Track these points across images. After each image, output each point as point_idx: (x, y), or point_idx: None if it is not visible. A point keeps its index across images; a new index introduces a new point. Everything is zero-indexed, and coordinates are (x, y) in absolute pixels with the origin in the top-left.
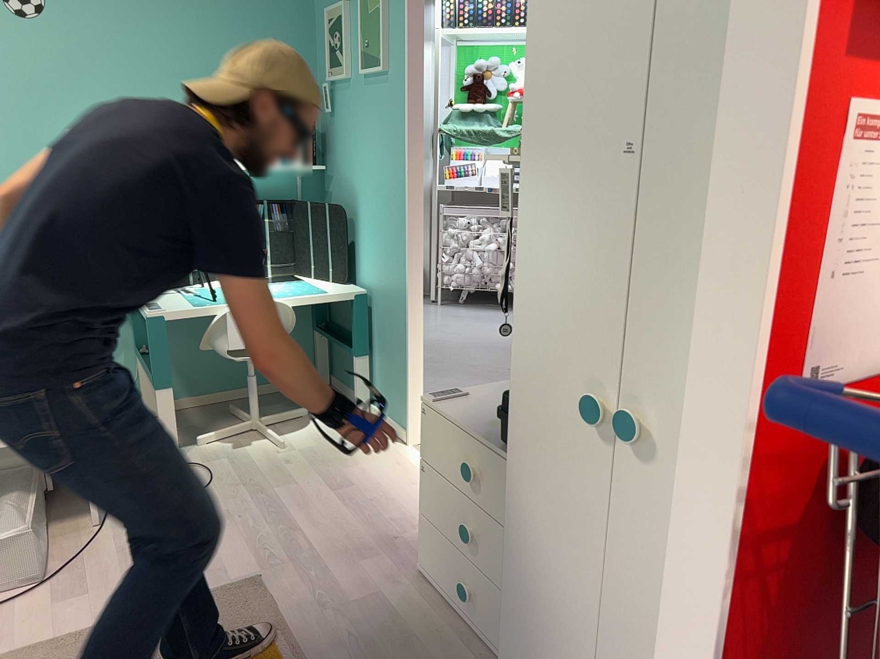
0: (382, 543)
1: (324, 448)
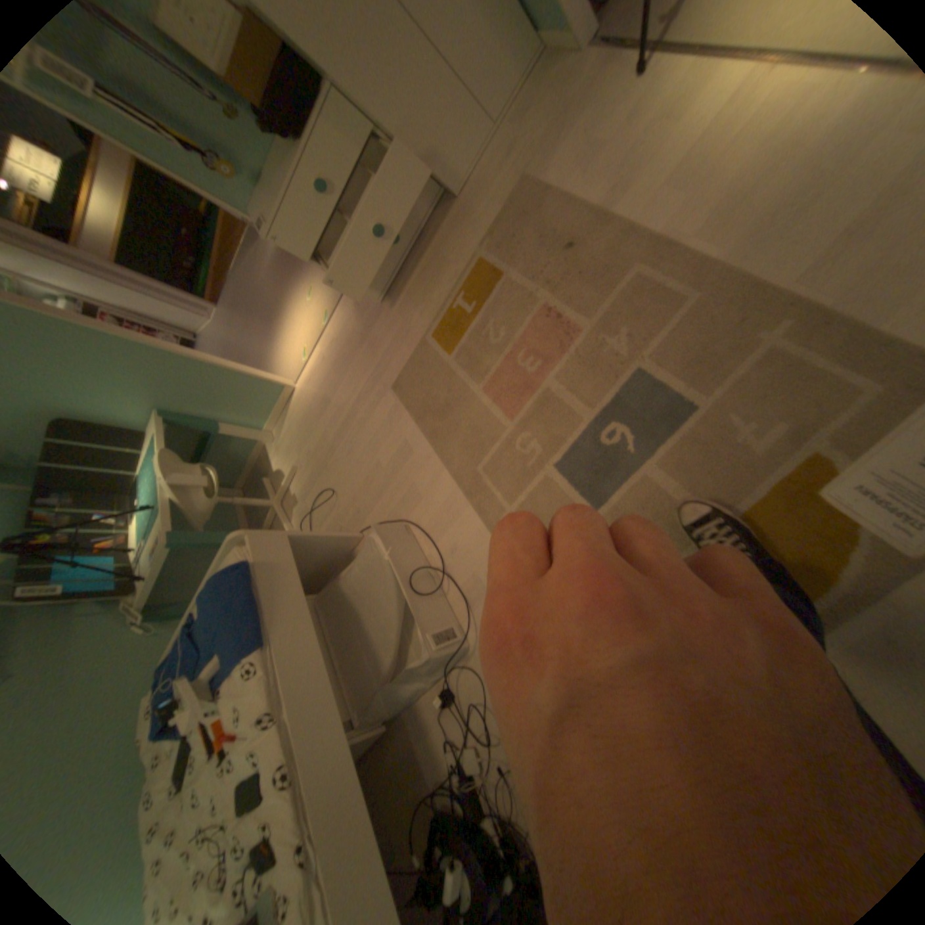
0: (363, 337)
1: (295, 438)
